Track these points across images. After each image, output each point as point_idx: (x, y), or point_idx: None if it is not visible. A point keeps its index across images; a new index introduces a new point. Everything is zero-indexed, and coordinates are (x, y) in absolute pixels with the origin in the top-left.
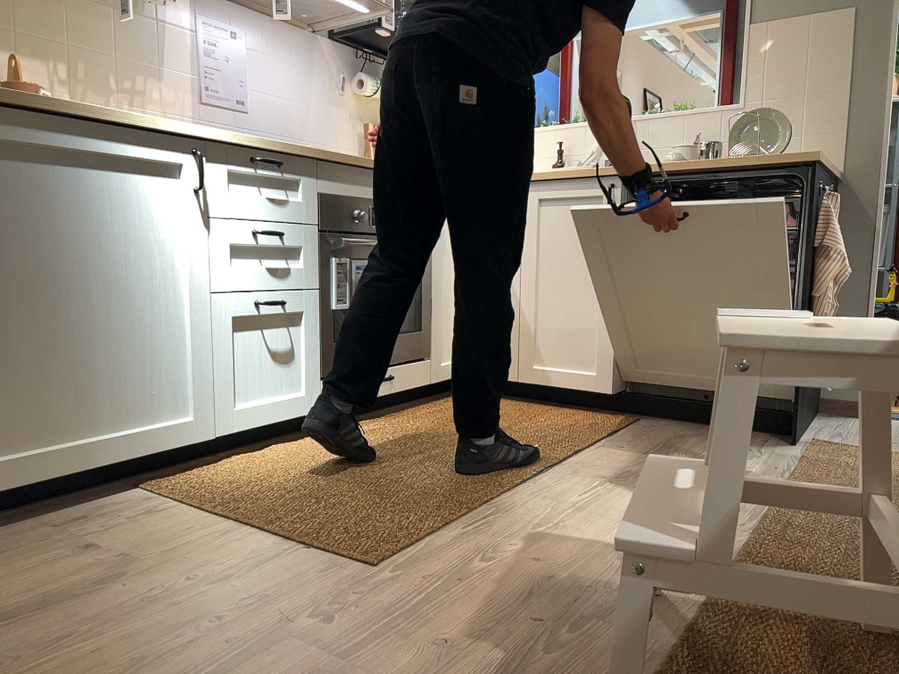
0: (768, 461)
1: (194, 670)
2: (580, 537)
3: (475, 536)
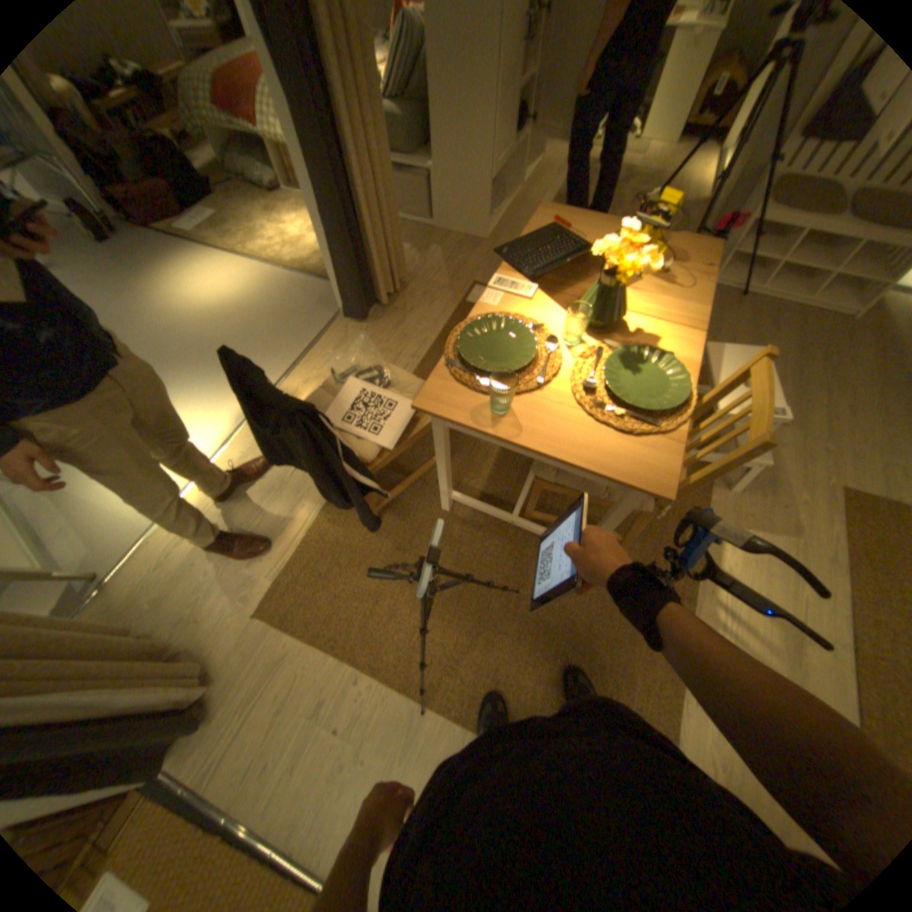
0: (707, 729)
1: (842, 427)
2: (784, 541)
3: (829, 526)
